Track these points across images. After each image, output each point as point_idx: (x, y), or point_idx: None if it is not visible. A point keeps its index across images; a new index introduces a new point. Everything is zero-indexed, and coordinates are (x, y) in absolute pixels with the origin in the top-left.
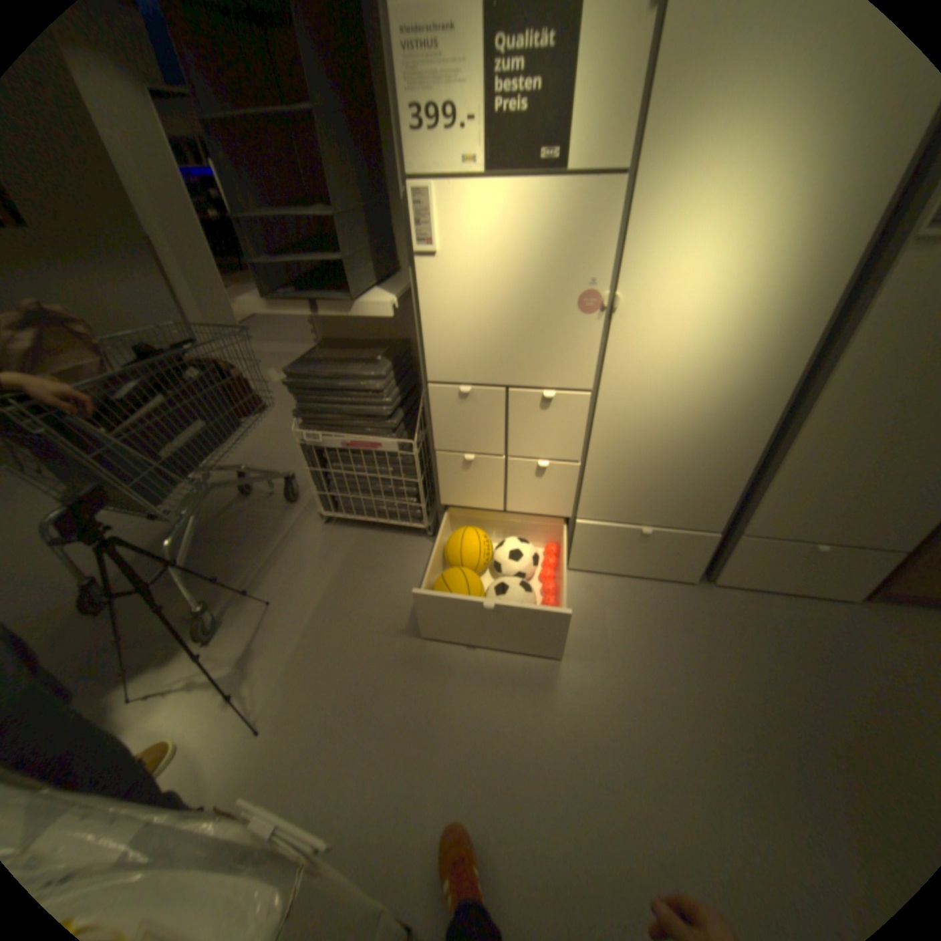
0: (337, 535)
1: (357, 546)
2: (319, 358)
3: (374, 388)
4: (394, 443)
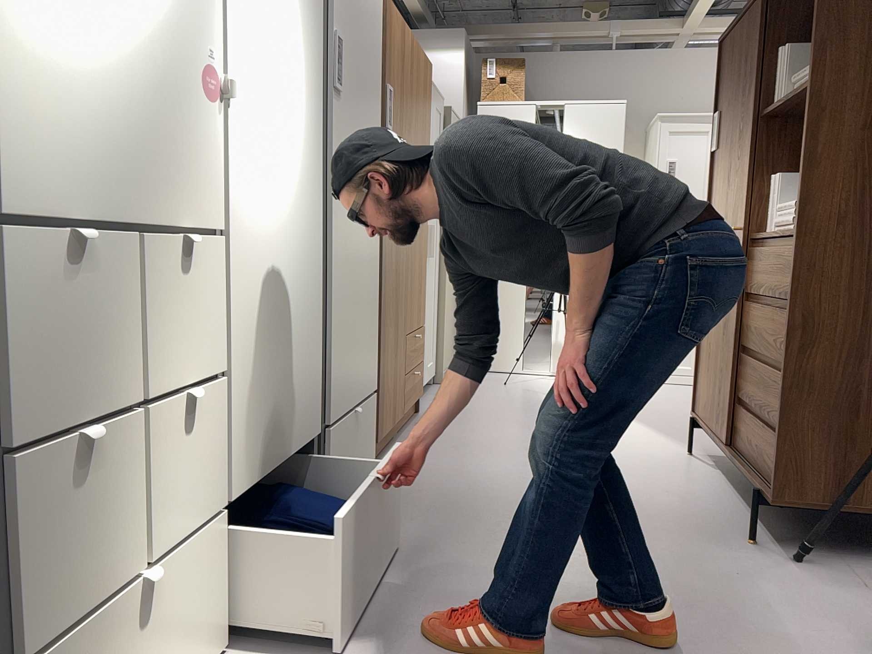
0: None
1: None
2: None
3: None
4: None
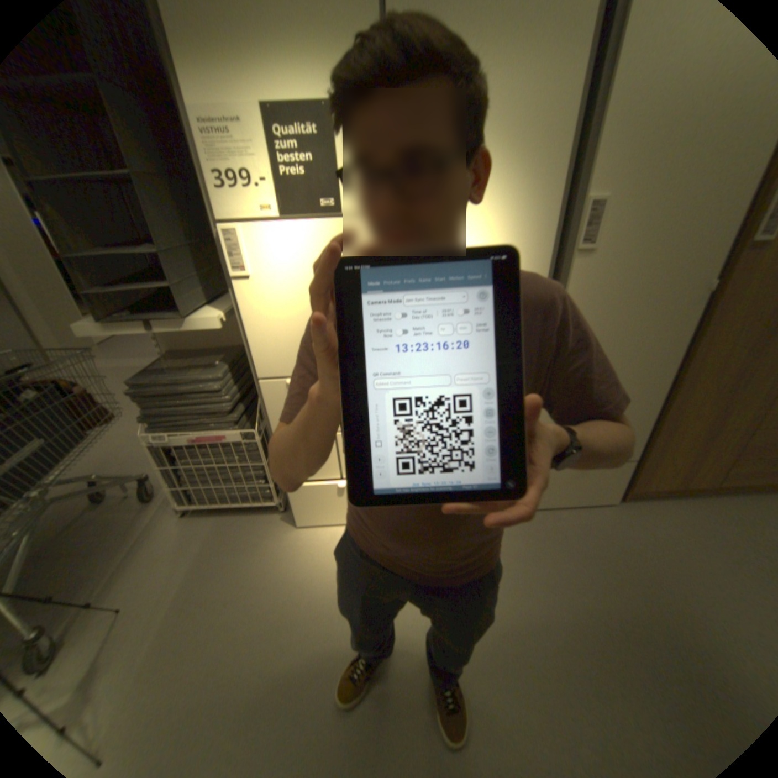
0: (191, 526)
1: (211, 534)
2: (160, 367)
3: (211, 388)
4: (236, 433)
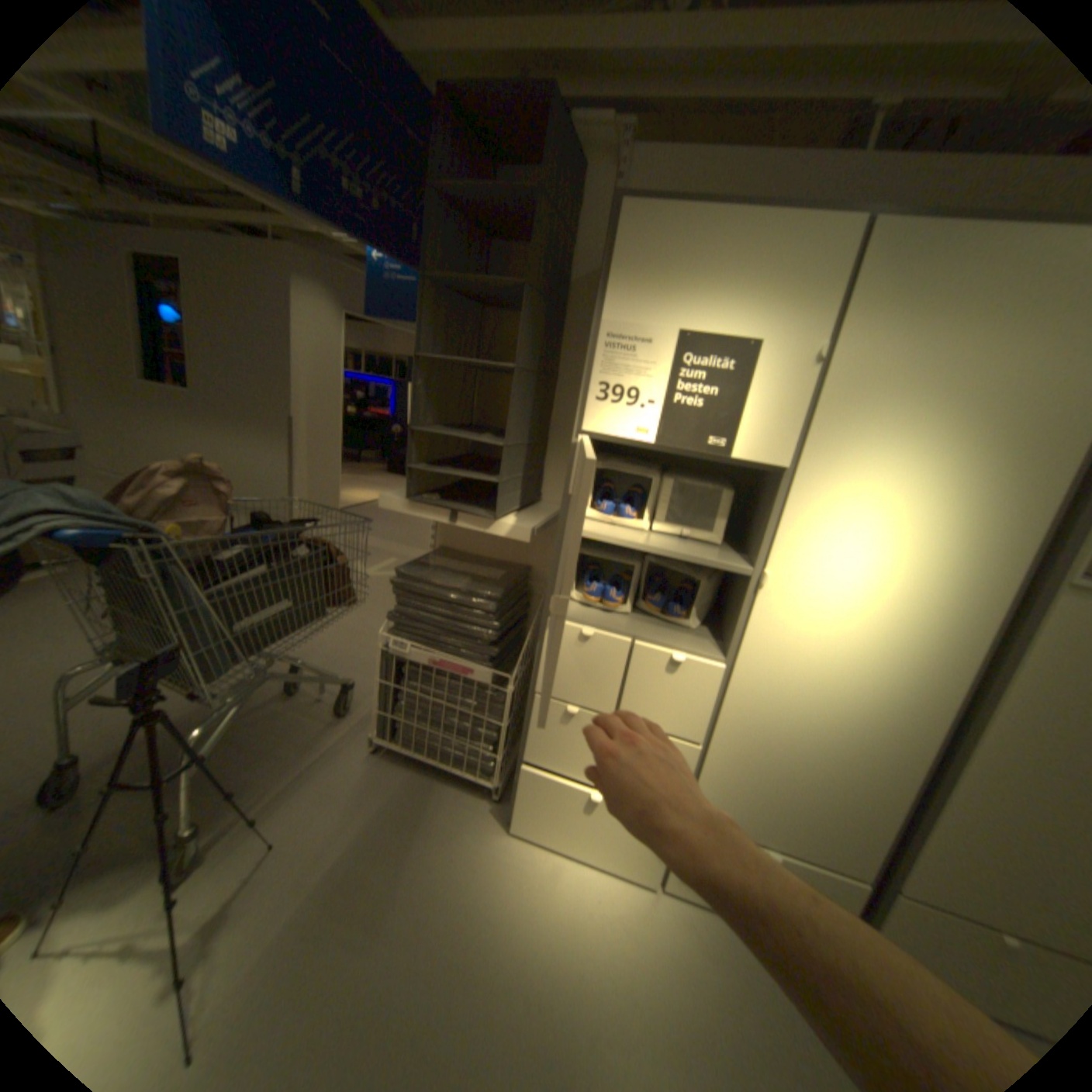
0: (382, 771)
1: (401, 793)
2: (434, 564)
3: (485, 607)
4: (488, 673)
